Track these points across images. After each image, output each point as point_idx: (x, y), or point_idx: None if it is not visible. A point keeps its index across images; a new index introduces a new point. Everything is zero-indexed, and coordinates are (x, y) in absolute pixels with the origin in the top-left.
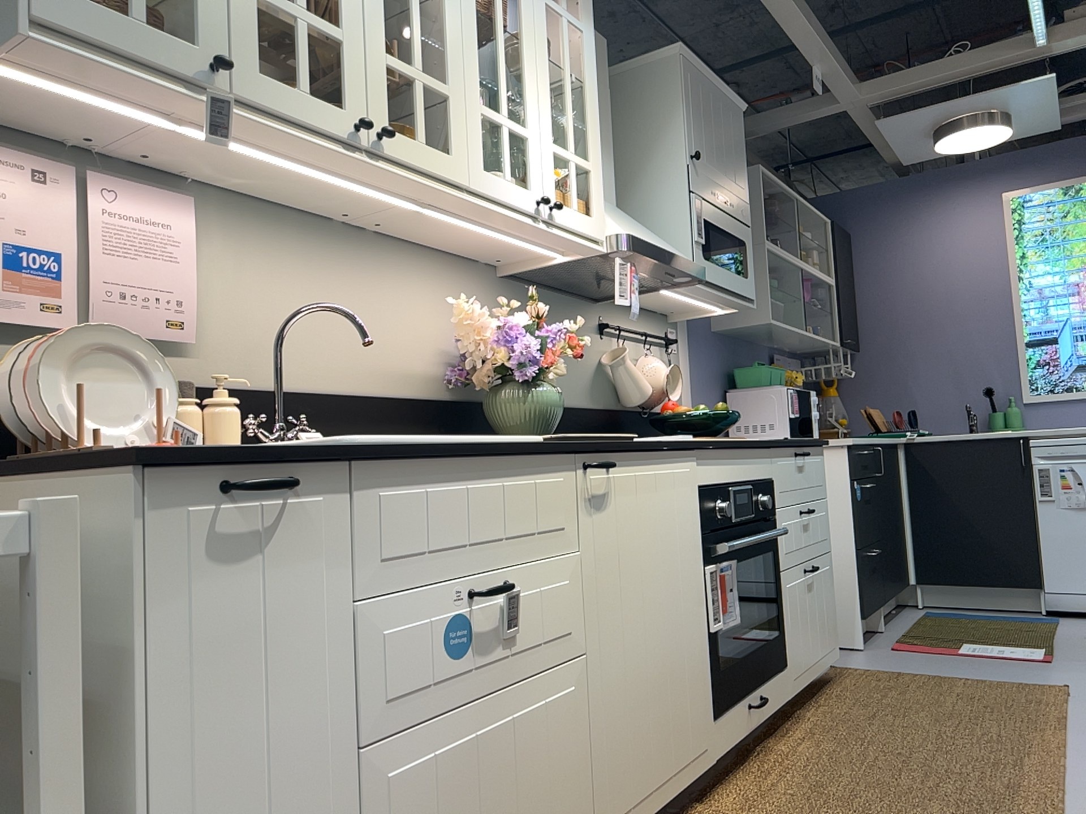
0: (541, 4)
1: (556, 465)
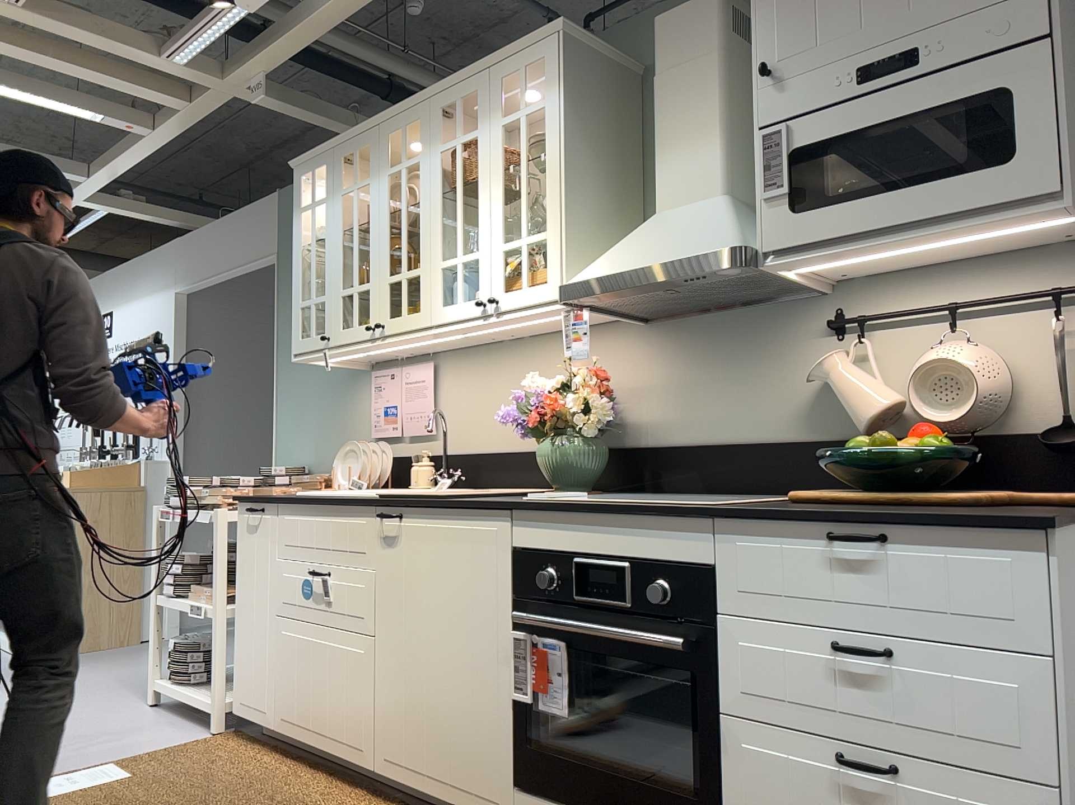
0: (496, 132)
1: (361, 512)
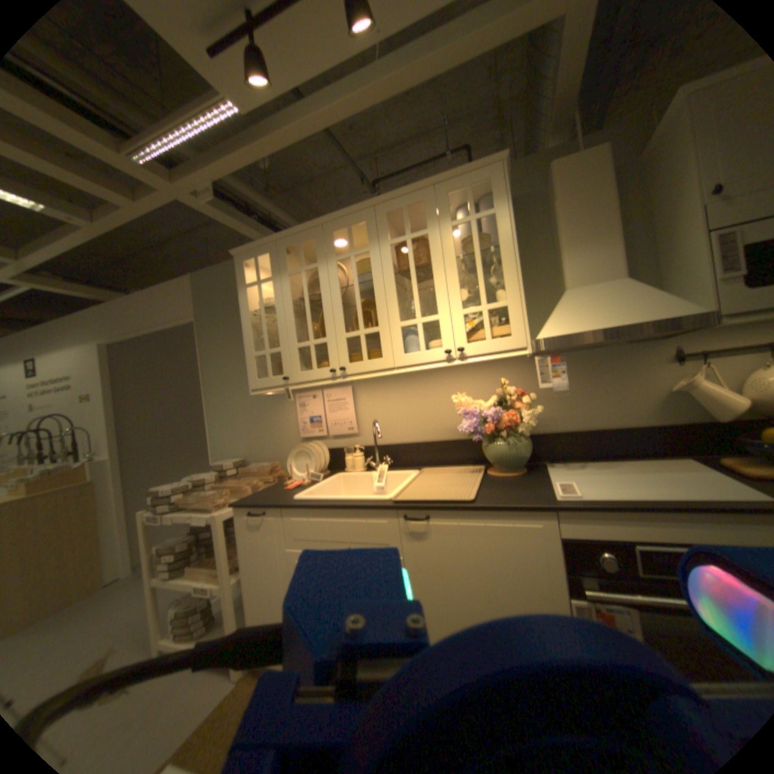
0: (447, 230)
1: (381, 514)
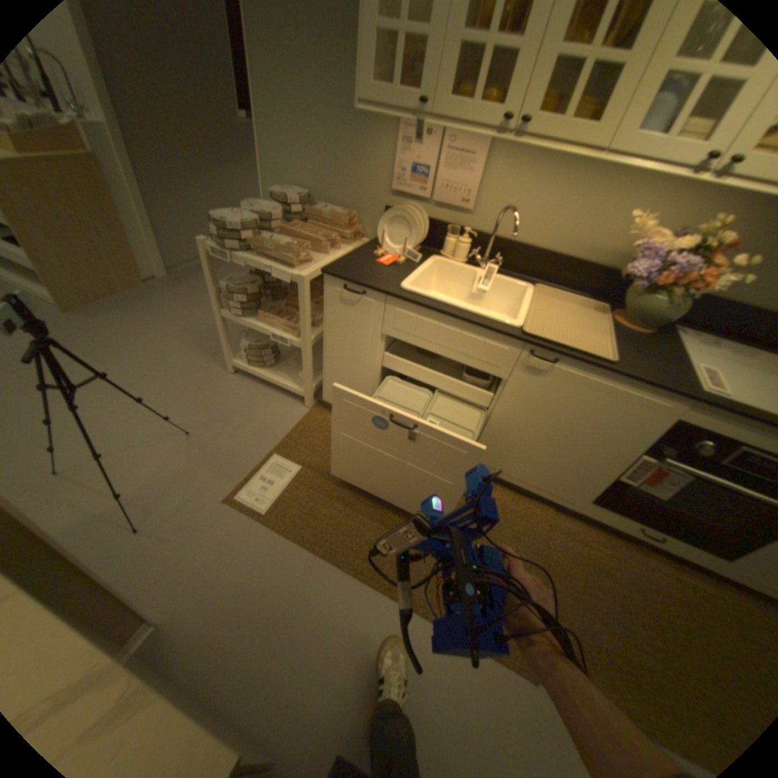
0: None
1: (506, 342)
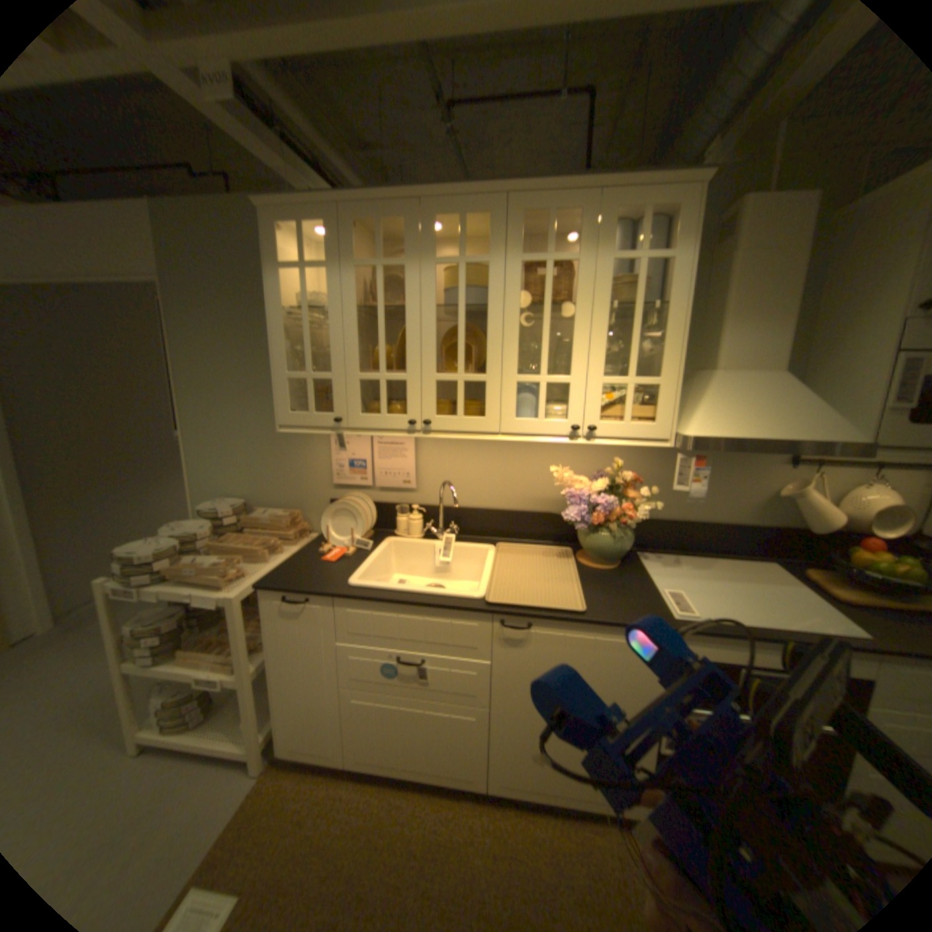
0: (606, 264)
1: (473, 619)
